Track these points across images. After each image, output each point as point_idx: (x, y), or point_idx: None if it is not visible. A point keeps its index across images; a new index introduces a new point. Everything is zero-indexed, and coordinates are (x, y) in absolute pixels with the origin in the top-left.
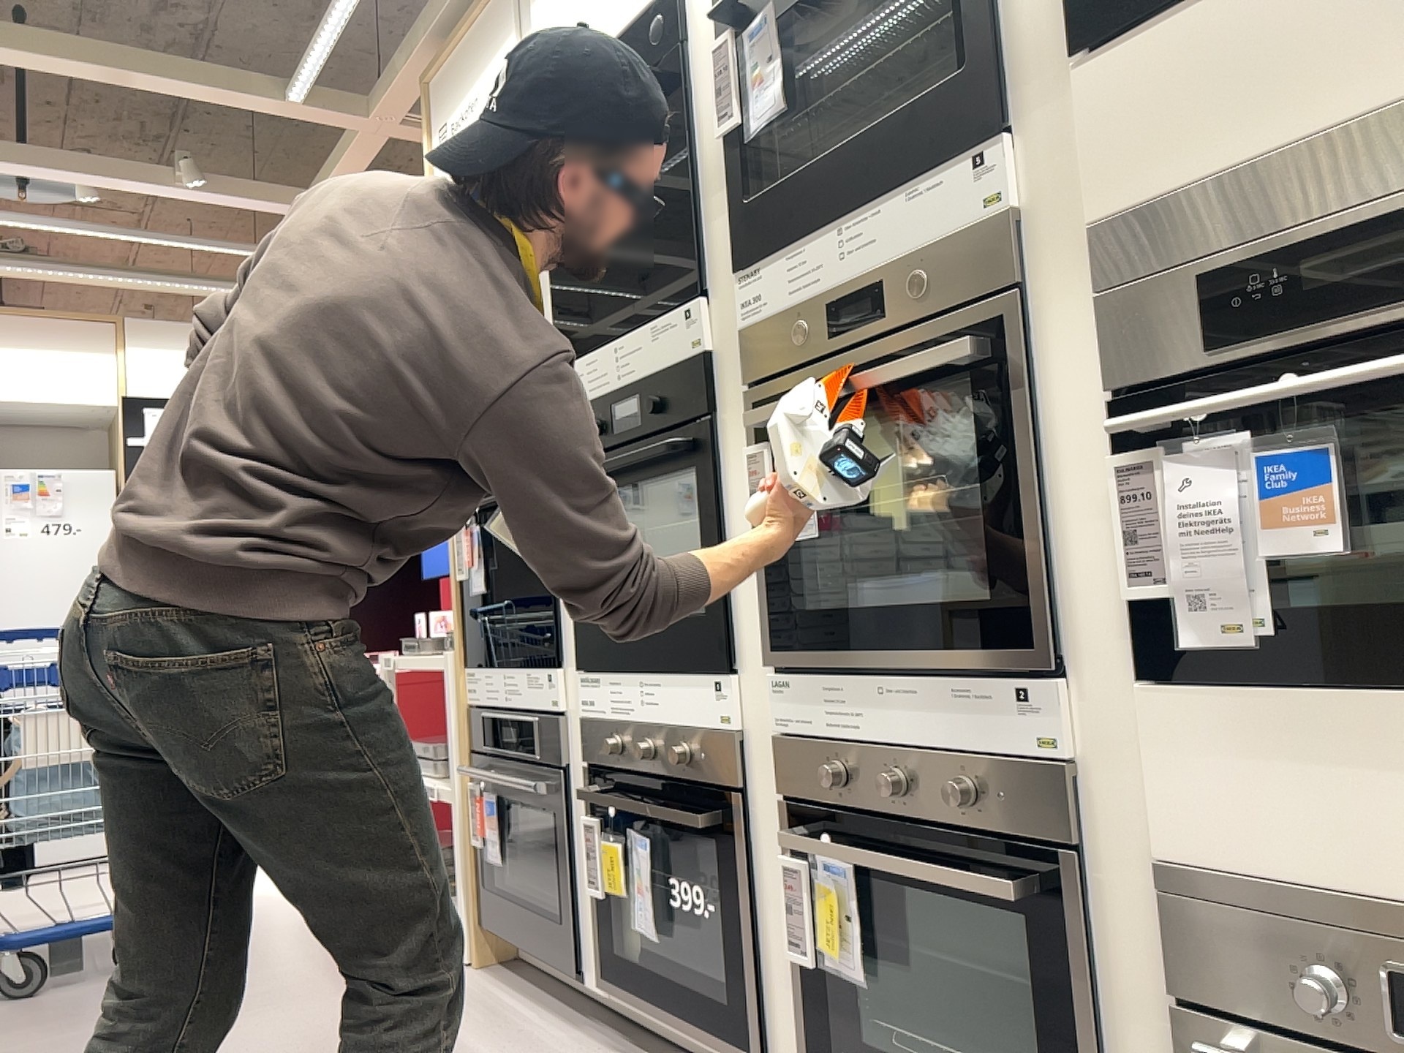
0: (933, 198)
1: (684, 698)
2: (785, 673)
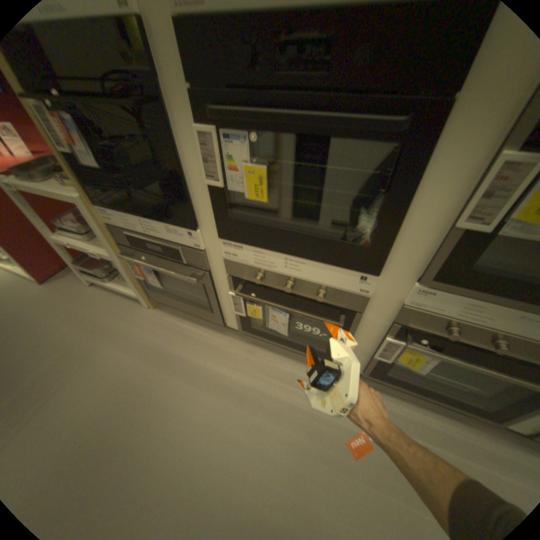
0: None
1: (329, 273)
2: (436, 288)
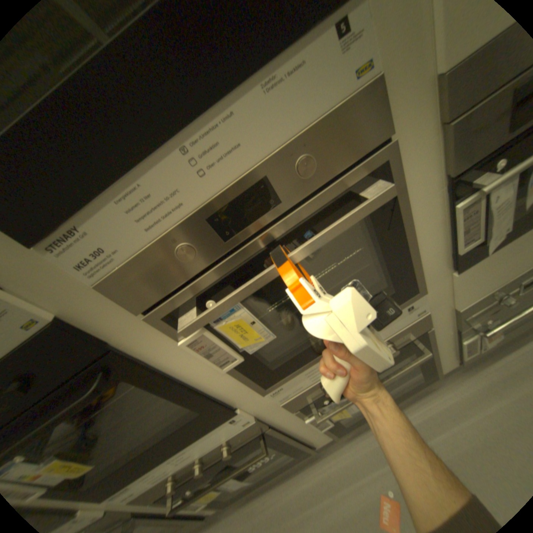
0: (298, 78)
1: (206, 442)
2: (275, 388)
